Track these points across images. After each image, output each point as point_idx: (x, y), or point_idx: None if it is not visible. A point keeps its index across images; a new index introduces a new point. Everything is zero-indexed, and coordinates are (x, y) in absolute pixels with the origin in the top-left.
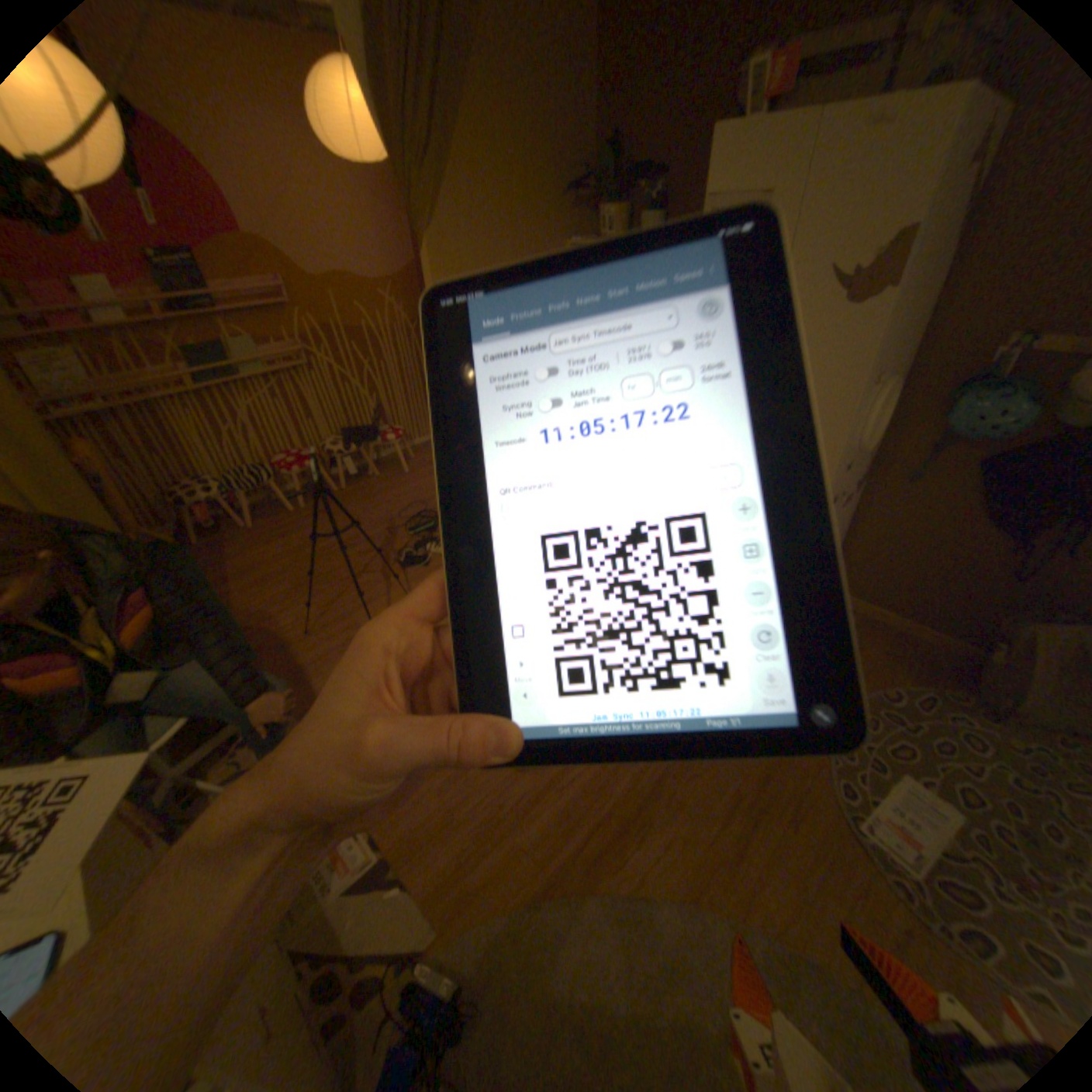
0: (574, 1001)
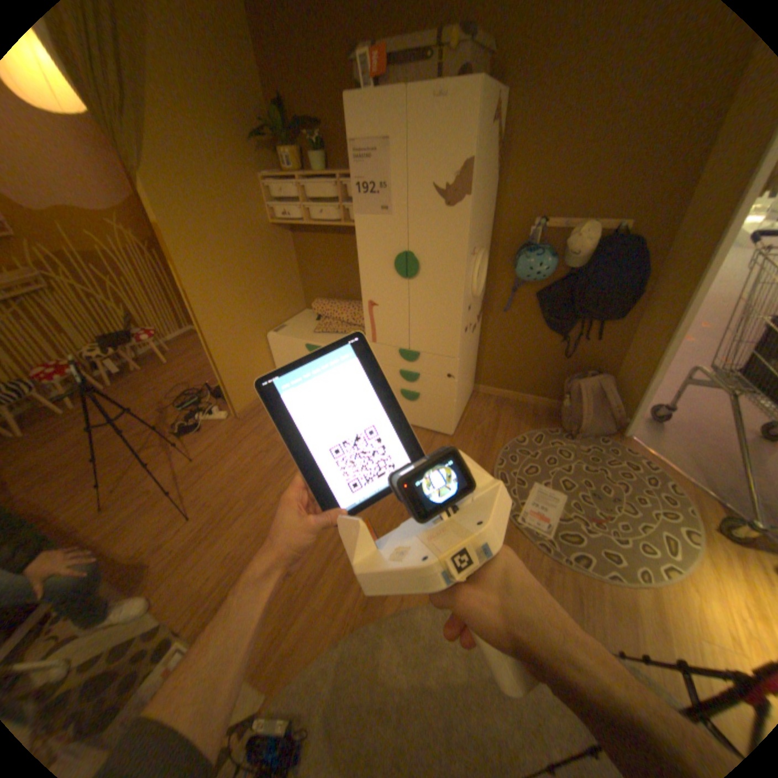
0: (372, 695)
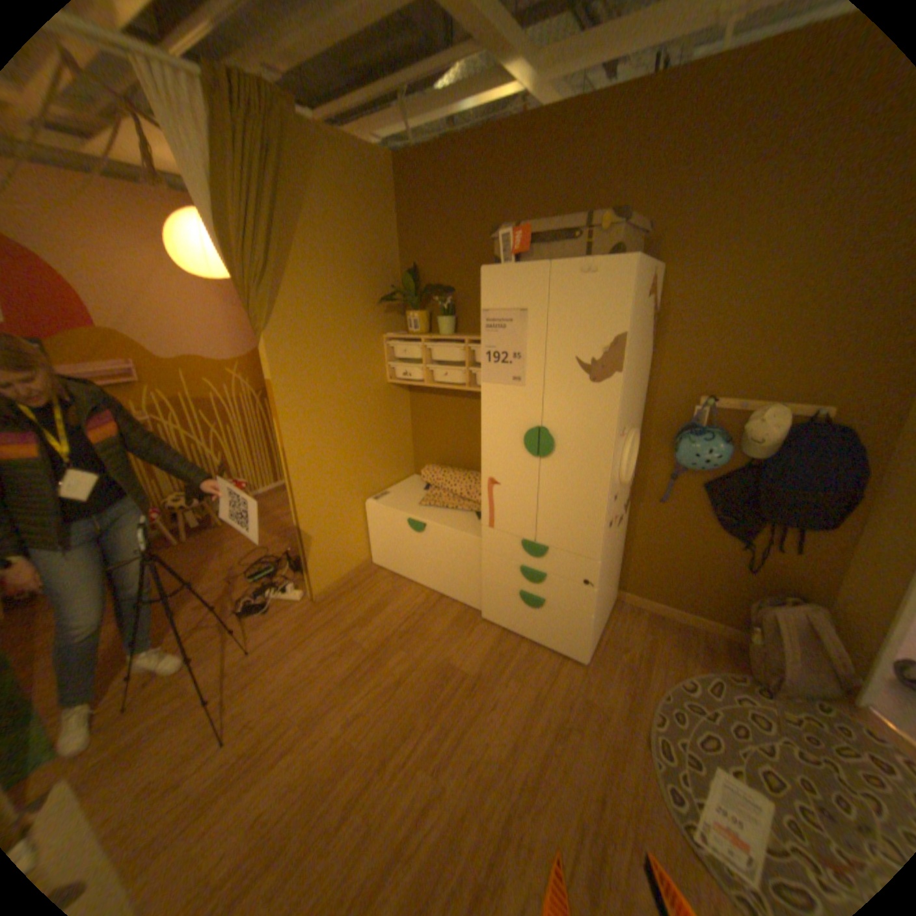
0: None
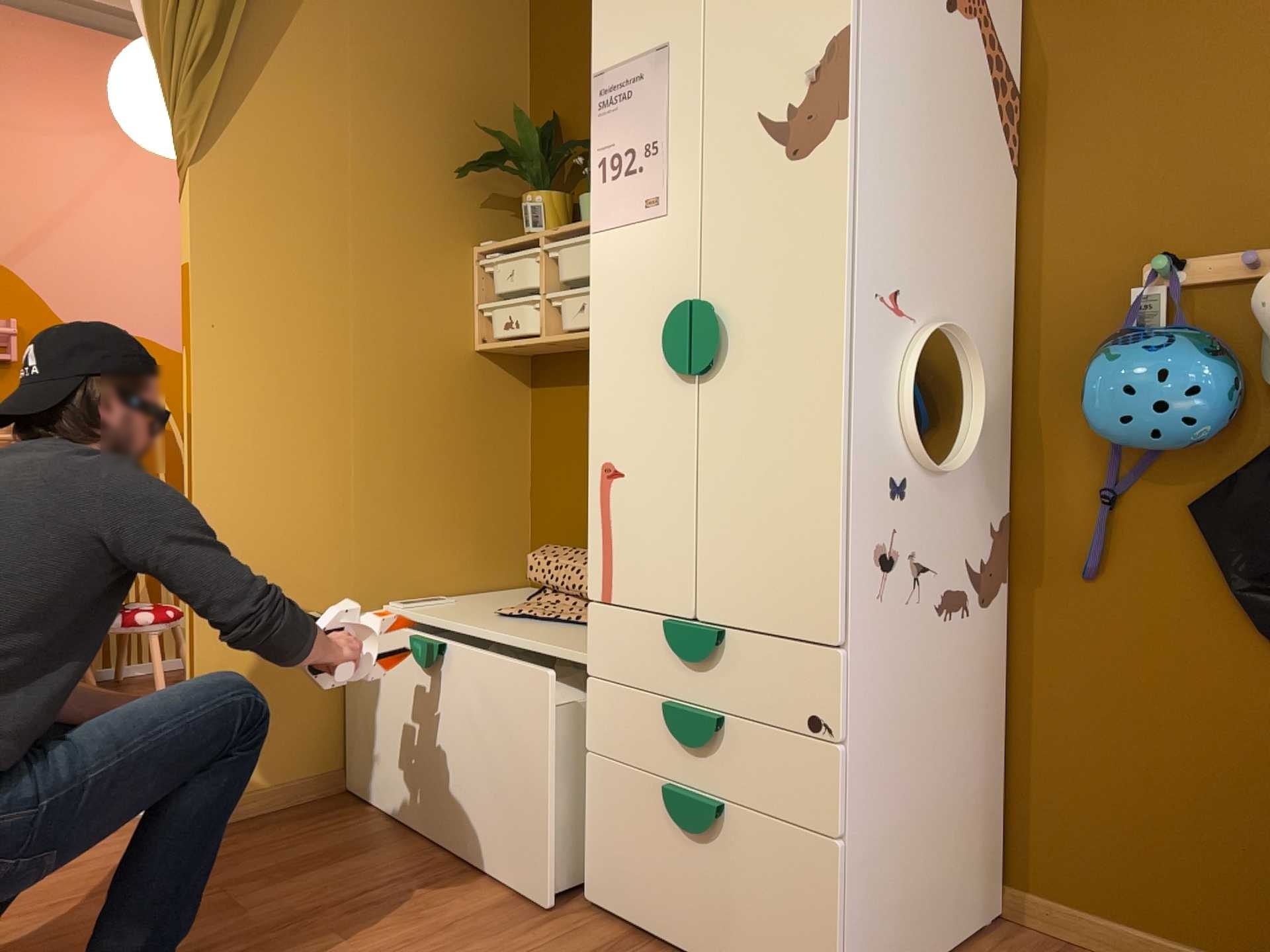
0: None
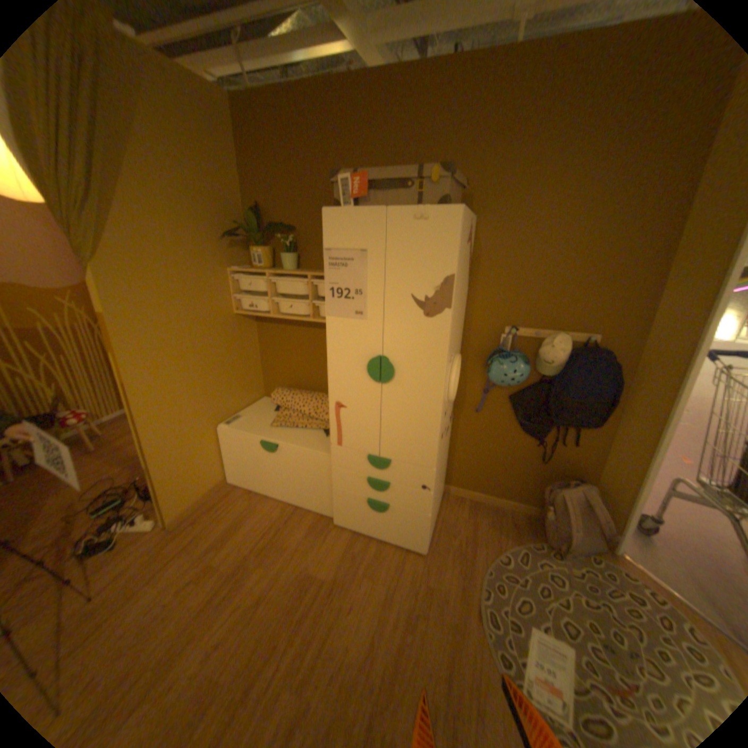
0: None
